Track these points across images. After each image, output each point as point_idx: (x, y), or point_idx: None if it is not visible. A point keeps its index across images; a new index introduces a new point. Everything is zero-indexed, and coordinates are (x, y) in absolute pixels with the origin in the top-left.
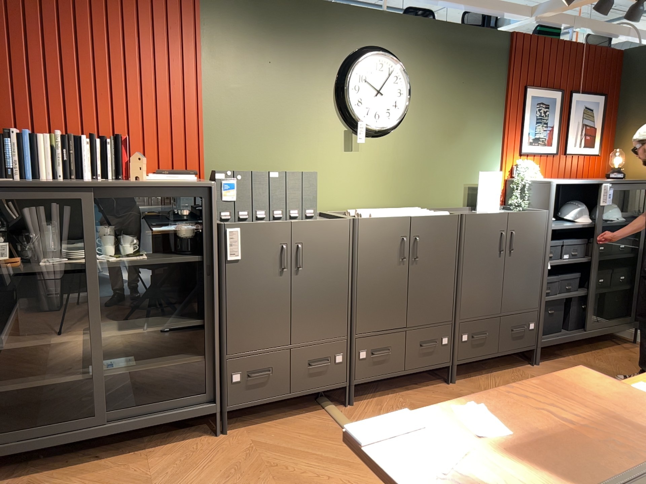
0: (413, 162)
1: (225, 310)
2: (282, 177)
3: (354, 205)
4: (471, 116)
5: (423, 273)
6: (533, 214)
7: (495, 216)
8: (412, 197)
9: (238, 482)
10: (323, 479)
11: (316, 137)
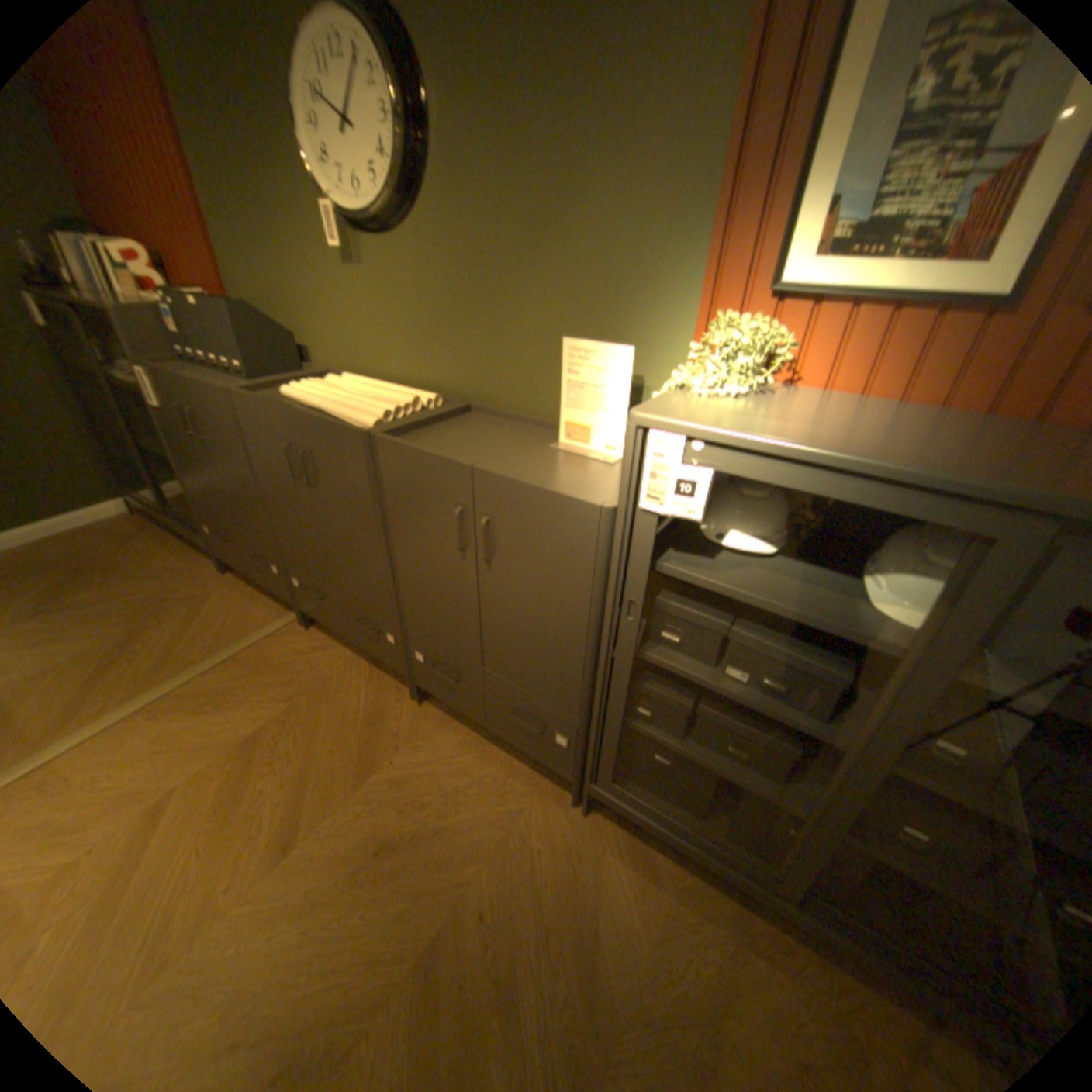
0: (452, 295)
1: (174, 459)
2: (197, 306)
3: (373, 368)
4: (597, 149)
5: (331, 515)
6: (548, 499)
7: (436, 462)
8: (458, 373)
9: (132, 611)
10: (132, 659)
11: (303, 237)
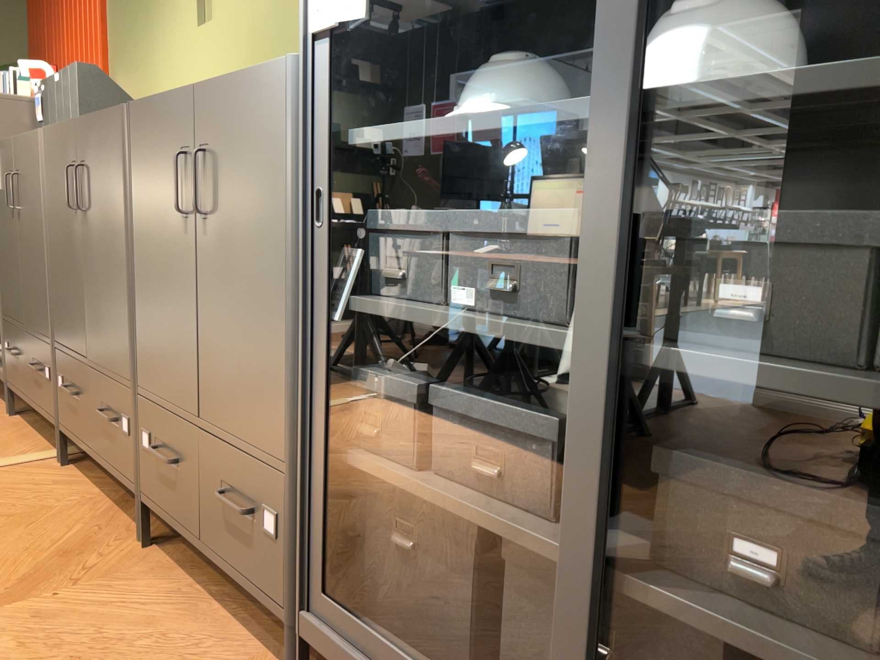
0: (278, 16)
1: None
2: (61, 81)
3: None
4: None
5: (94, 246)
6: (248, 78)
7: (169, 100)
8: None
9: None
10: None
11: (173, 15)
